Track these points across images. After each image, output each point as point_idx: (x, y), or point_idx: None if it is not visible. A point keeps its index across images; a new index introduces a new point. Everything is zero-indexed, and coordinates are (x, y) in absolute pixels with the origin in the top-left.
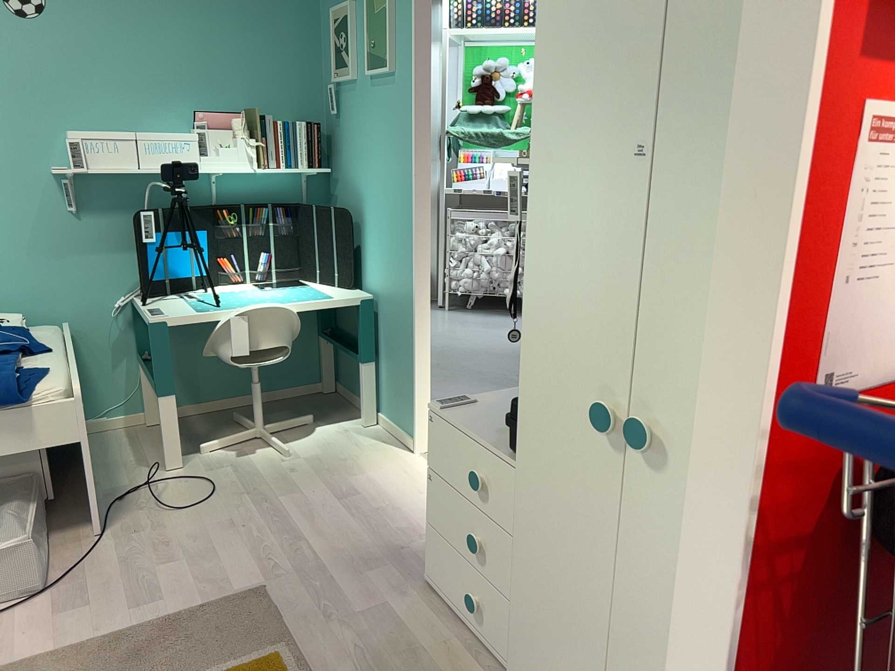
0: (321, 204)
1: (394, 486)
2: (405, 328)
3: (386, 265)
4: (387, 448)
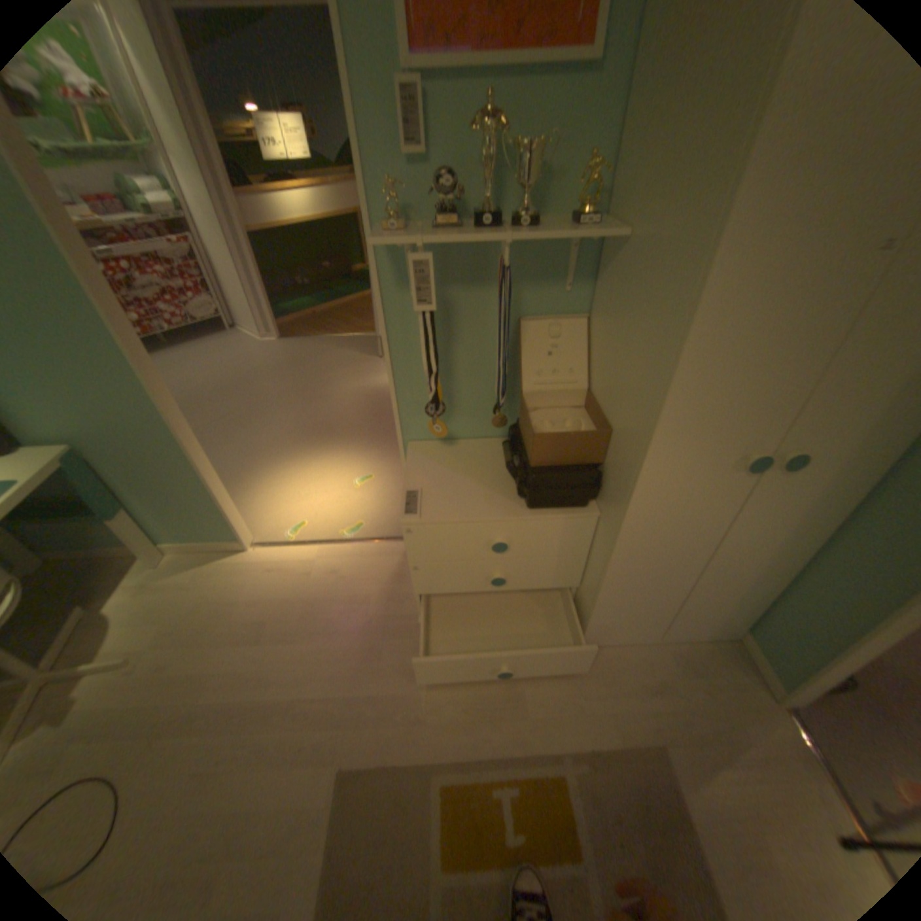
0: None
1: (280, 588)
2: (167, 458)
3: (73, 403)
4: (215, 565)
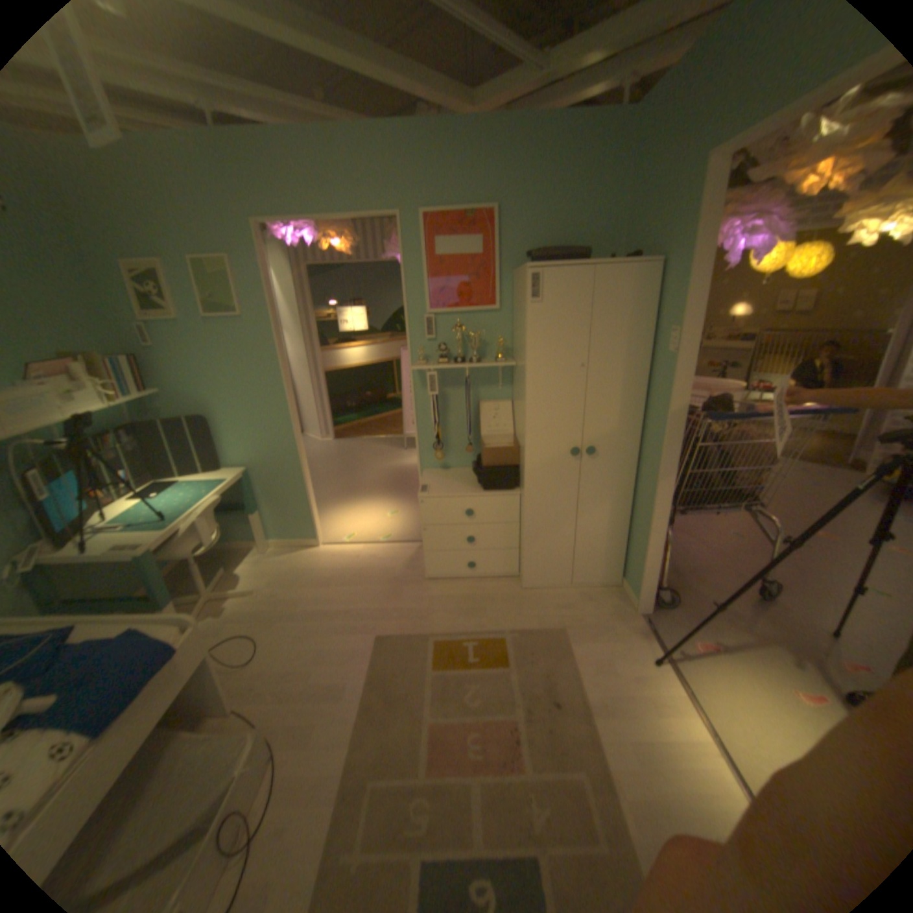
0: (139, 420)
1: (340, 564)
2: (291, 479)
3: (255, 446)
4: (299, 554)
